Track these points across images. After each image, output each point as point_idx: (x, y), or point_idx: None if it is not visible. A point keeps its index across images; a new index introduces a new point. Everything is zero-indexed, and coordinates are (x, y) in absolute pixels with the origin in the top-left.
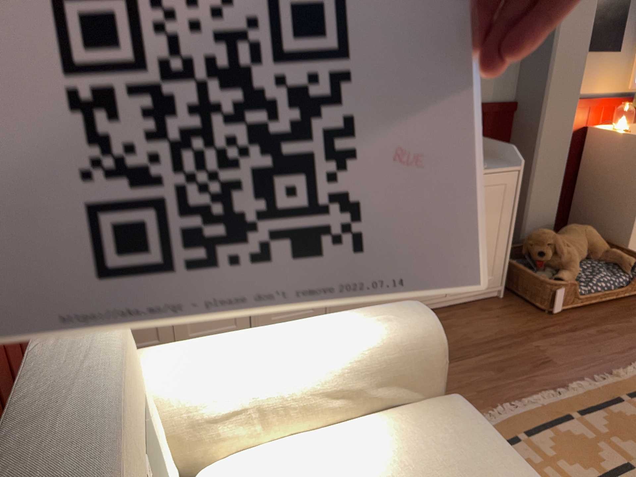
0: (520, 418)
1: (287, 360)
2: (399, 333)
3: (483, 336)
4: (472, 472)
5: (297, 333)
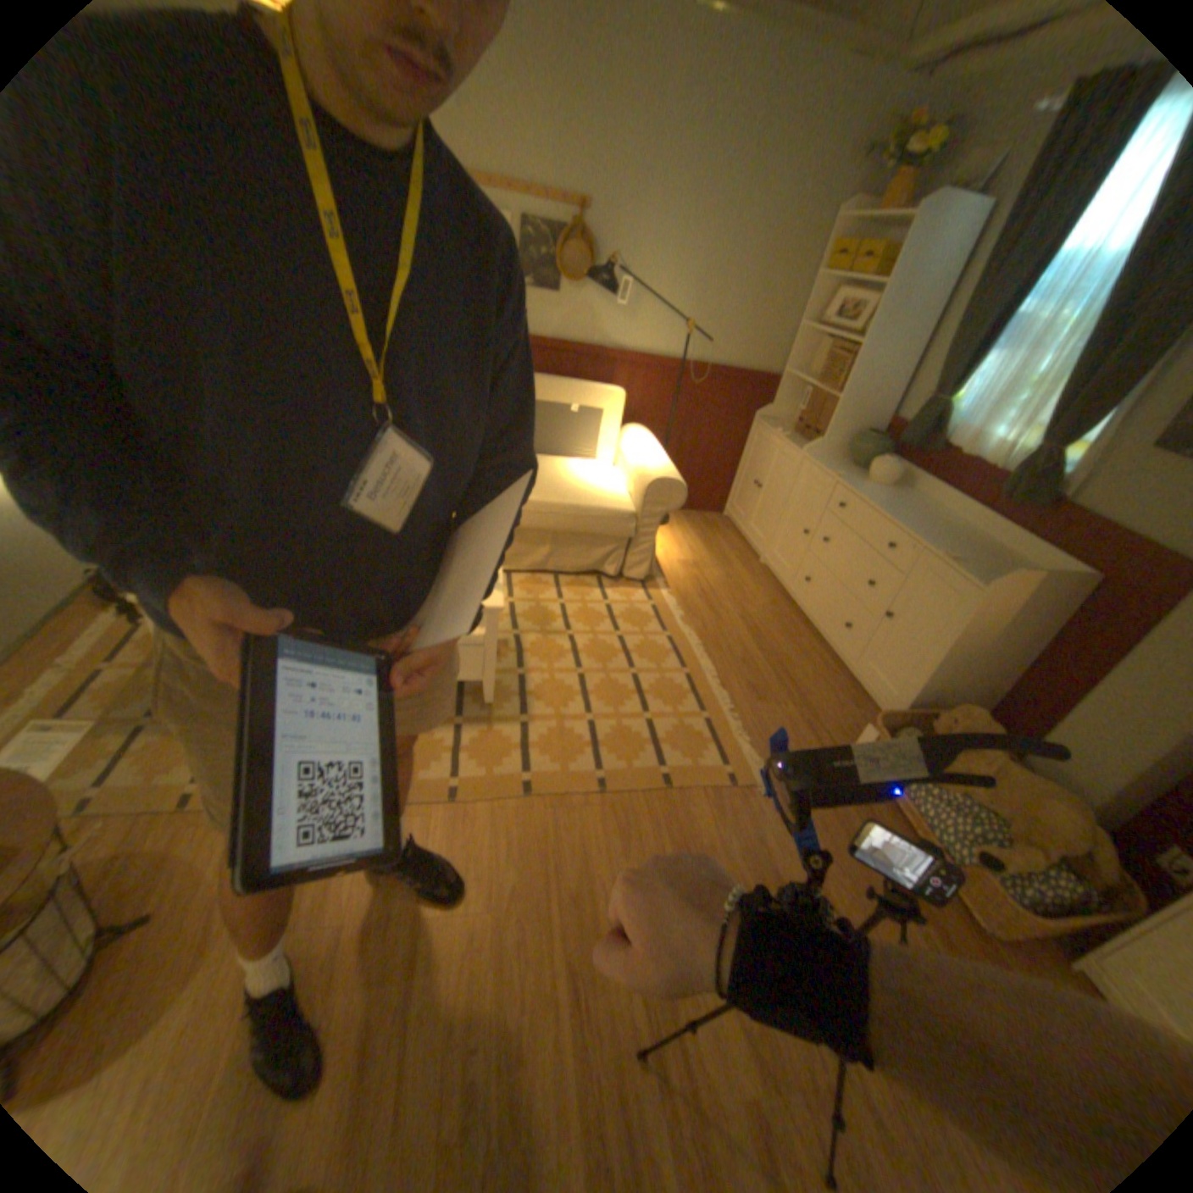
0: (685, 644)
1: (637, 452)
2: (650, 472)
3: (799, 678)
4: (586, 496)
5: (652, 453)
